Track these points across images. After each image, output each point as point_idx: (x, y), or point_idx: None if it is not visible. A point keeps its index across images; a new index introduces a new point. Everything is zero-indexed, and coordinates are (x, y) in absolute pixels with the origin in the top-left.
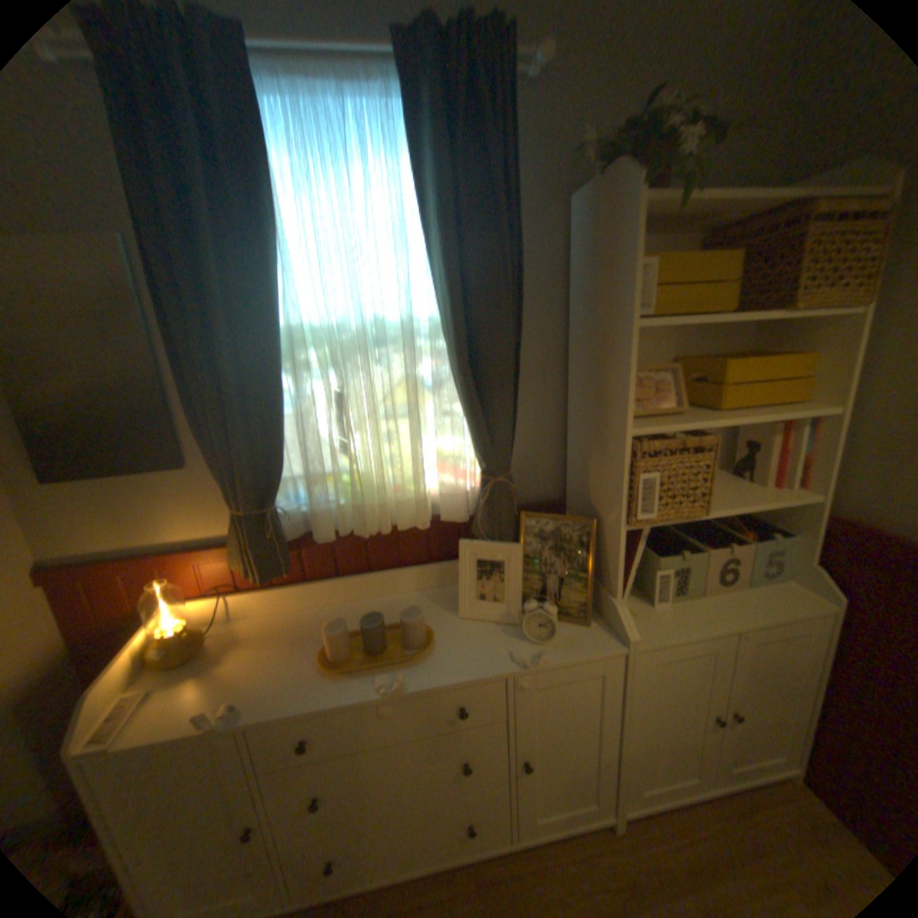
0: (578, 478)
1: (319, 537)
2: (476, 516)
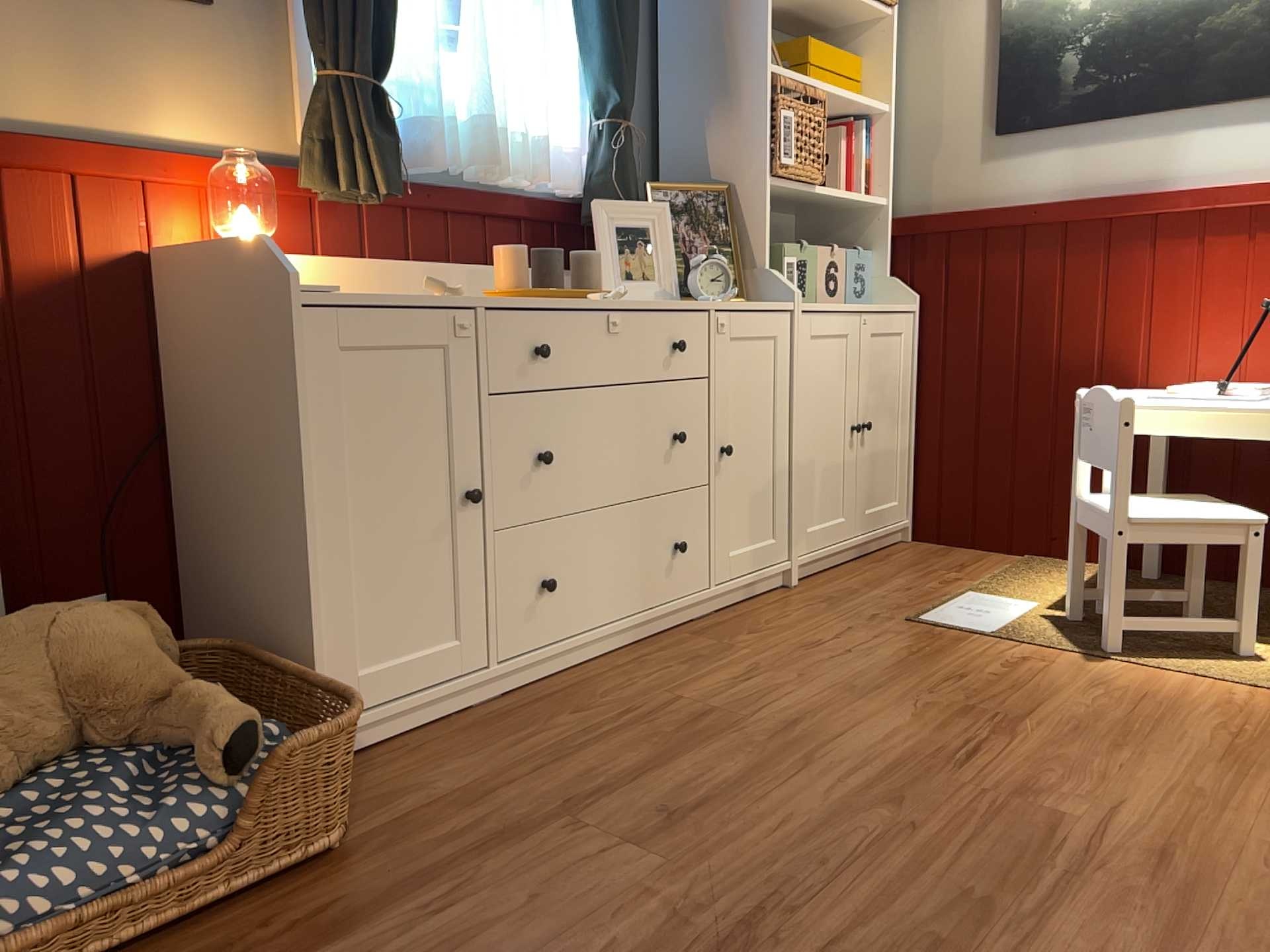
0: (684, 163)
1: (427, 161)
2: (589, 190)
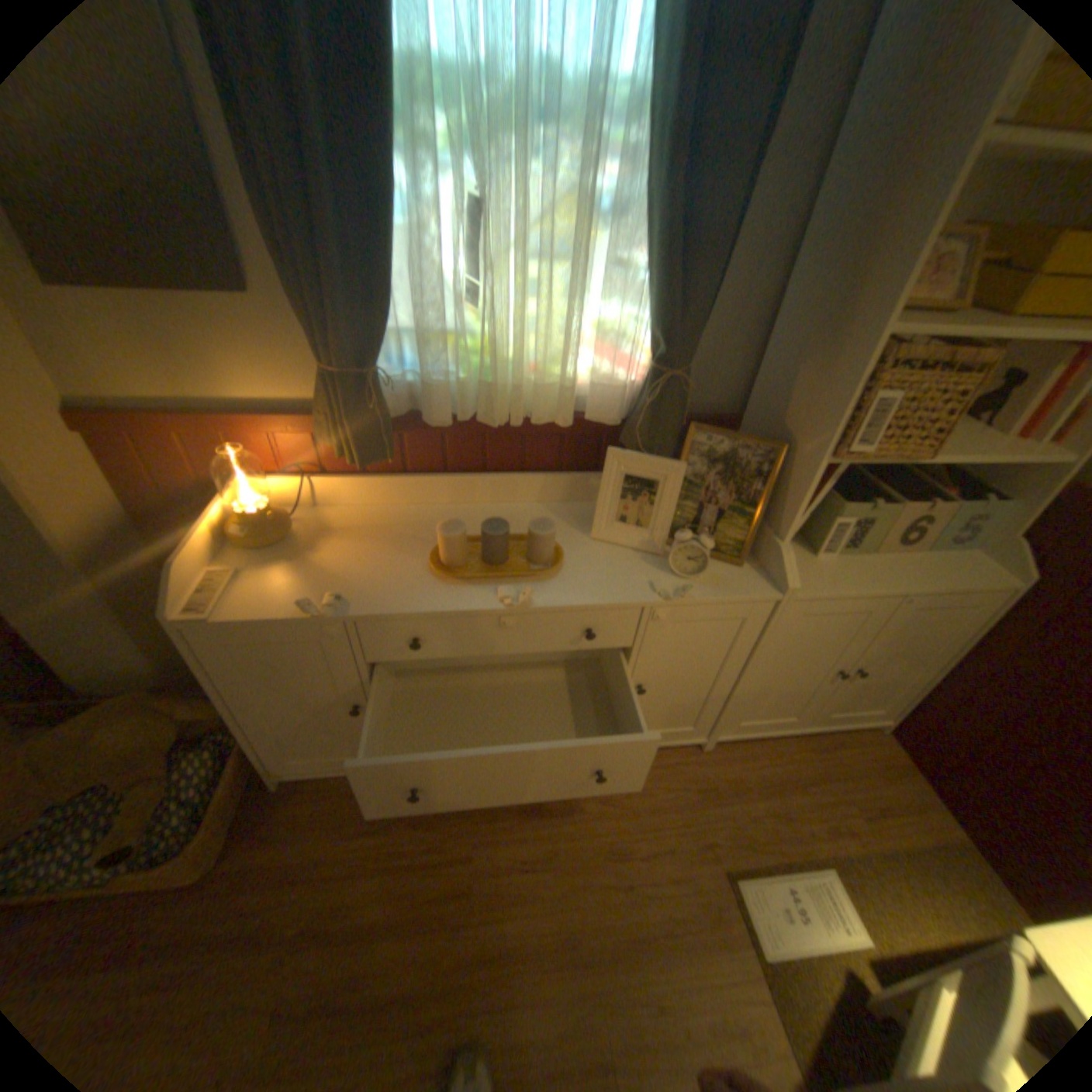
0: (773, 389)
1: (432, 420)
2: (630, 422)
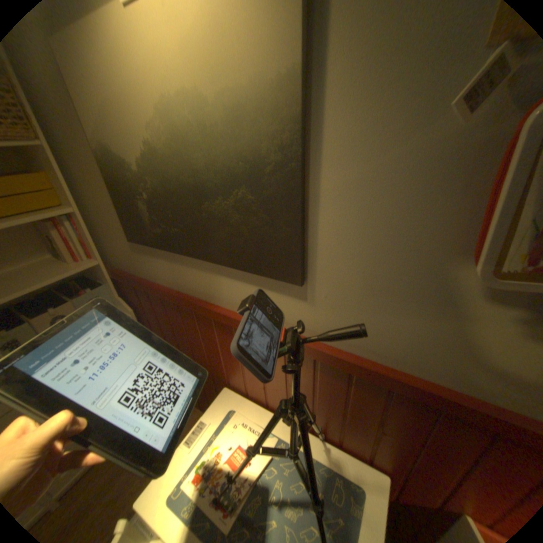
0: None
1: None
2: None
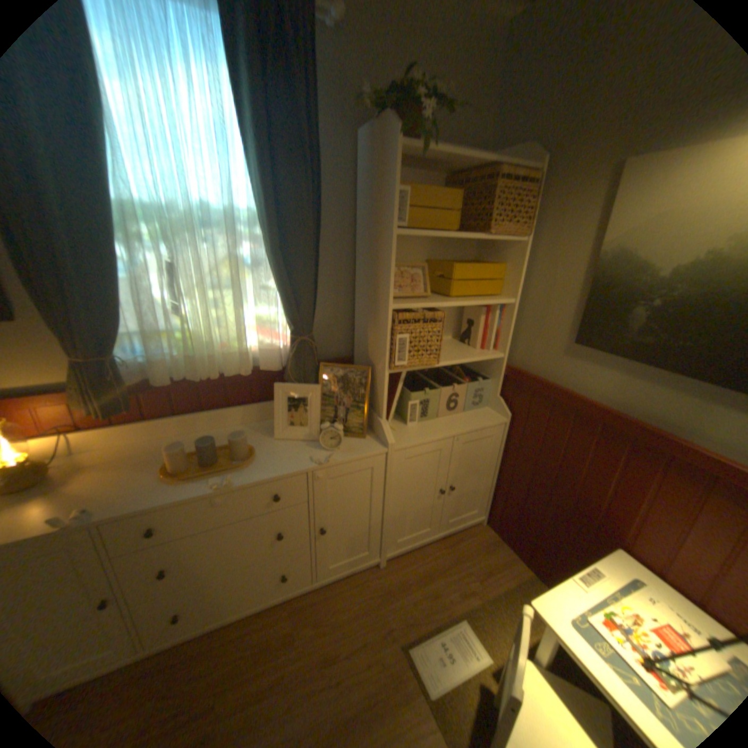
0: (361, 340)
1: (155, 382)
2: (287, 367)
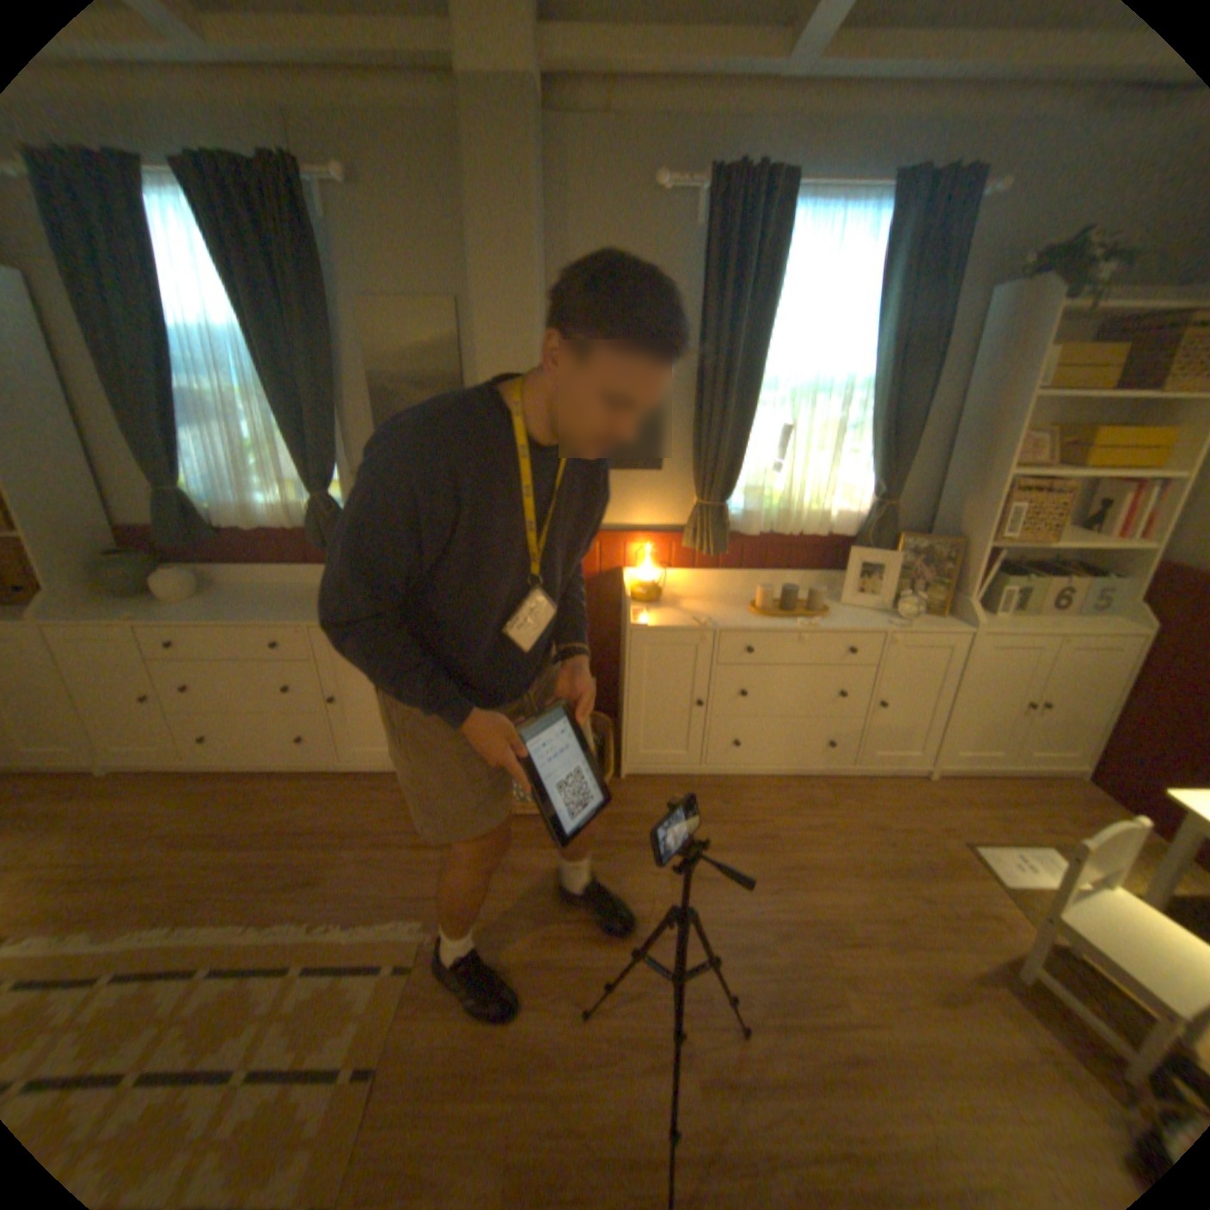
0: (950, 515)
1: (747, 533)
2: (861, 535)
